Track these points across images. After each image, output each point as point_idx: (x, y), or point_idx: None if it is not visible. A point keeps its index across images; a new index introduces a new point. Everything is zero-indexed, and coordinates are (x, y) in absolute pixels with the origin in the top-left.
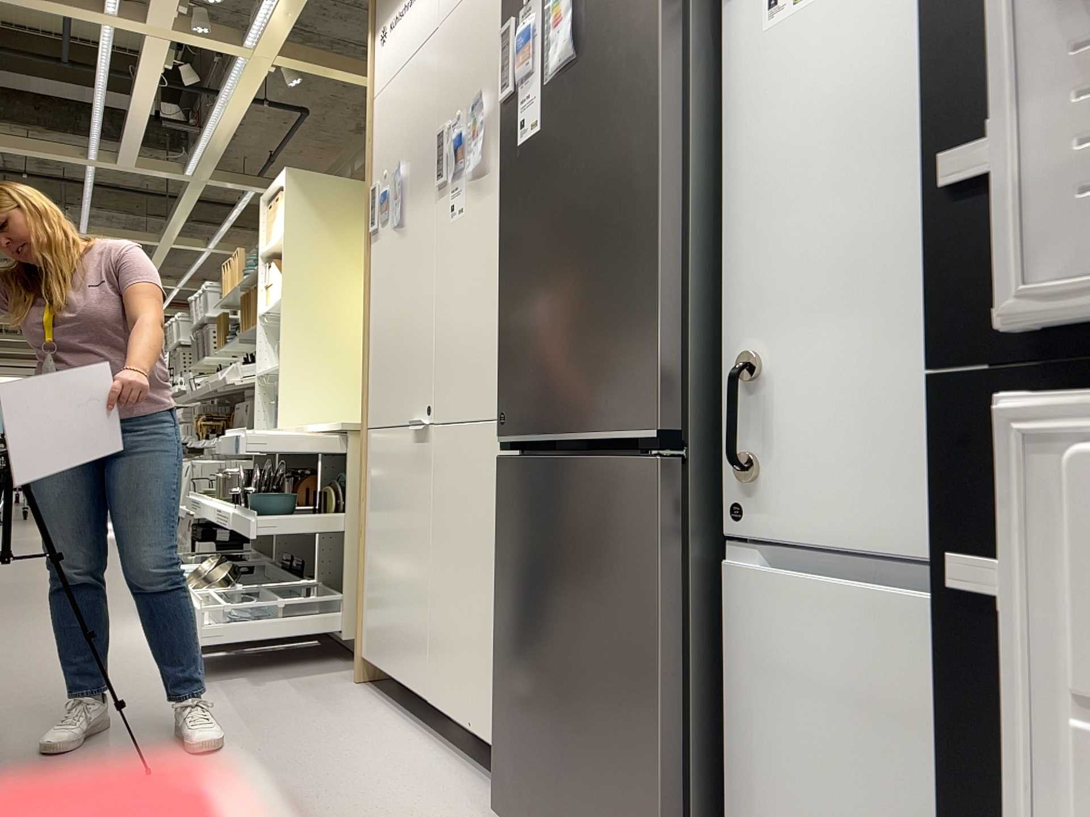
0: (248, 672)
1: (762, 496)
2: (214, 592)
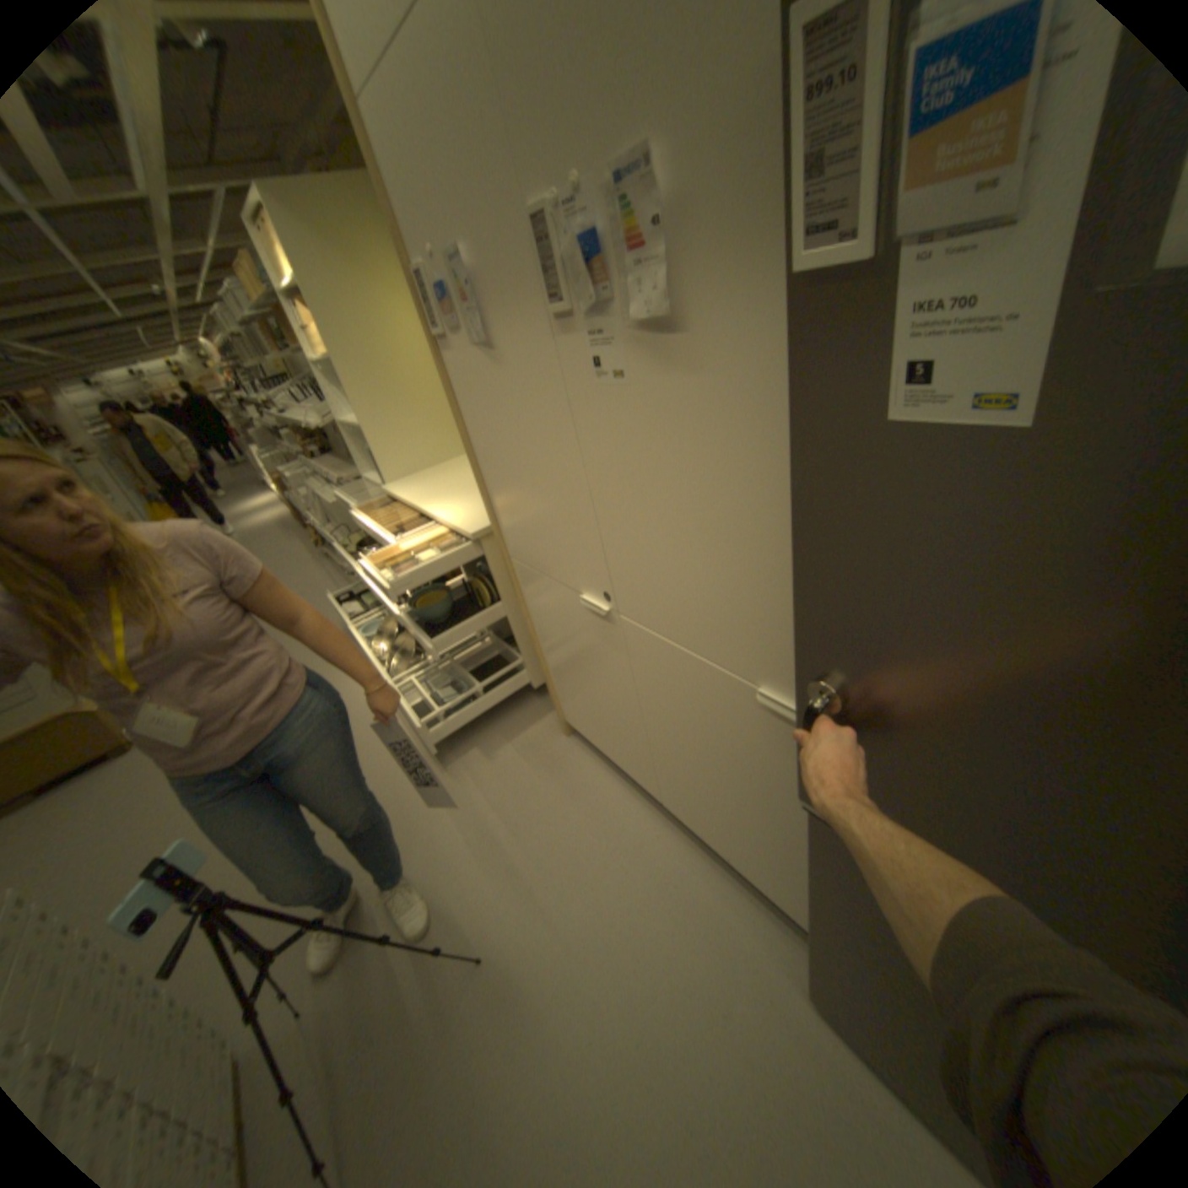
0: (473, 735)
1: None
2: (414, 677)
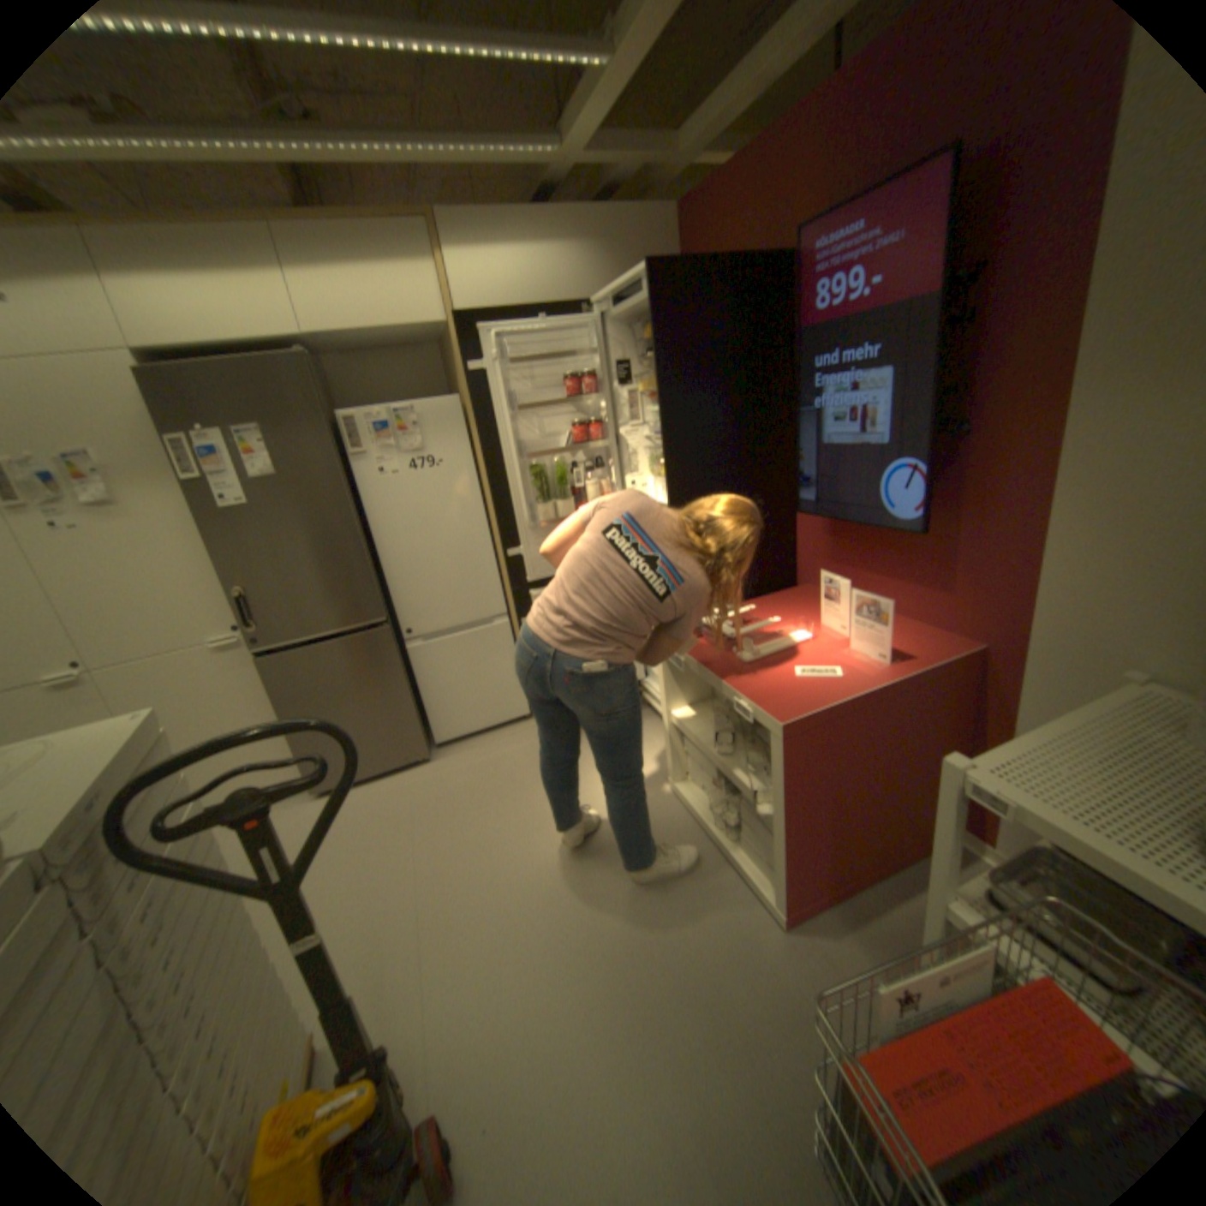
0: None
1: (415, 623)
2: None
